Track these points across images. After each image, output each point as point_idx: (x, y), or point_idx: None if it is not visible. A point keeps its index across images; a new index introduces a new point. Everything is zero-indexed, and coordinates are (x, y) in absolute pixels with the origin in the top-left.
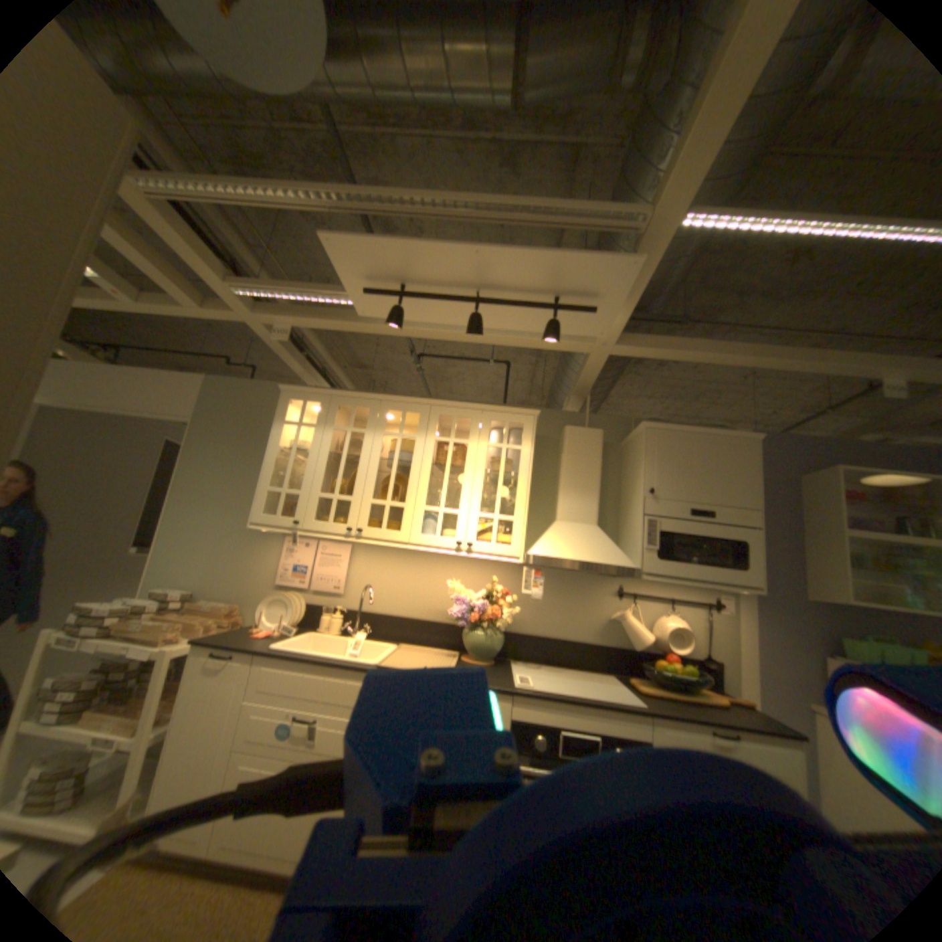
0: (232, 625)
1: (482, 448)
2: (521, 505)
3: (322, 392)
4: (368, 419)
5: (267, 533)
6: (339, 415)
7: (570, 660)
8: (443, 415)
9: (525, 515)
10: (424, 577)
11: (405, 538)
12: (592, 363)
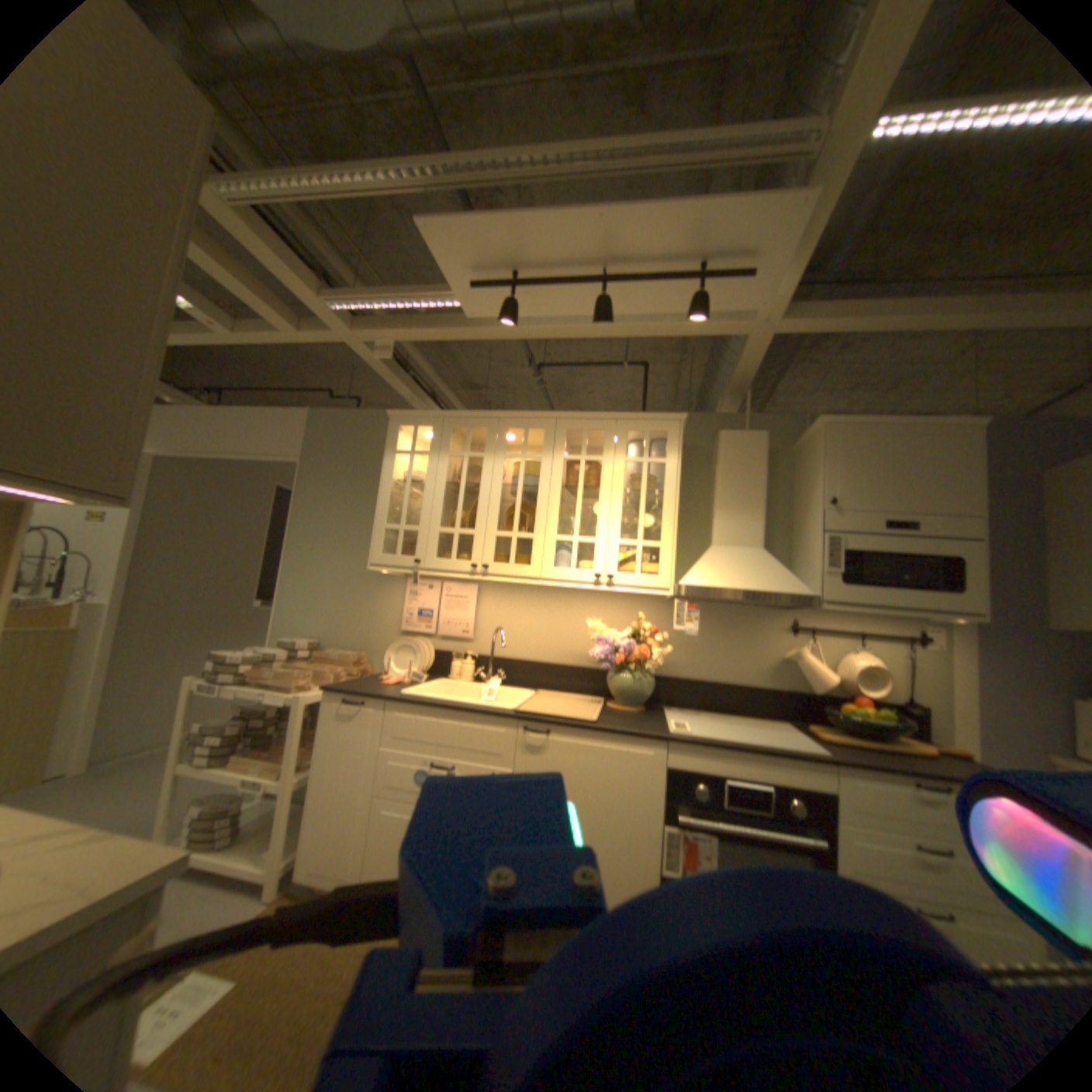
0: (362, 672)
1: (619, 463)
2: (668, 528)
3: (432, 414)
4: (485, 440)
5: (388, 575)
6: (453, 439)
7: (734, 704)
8: (571, 429)
9: (673, 539)
10: (559, 616)
11: (536, 572)
12: (752, 347)
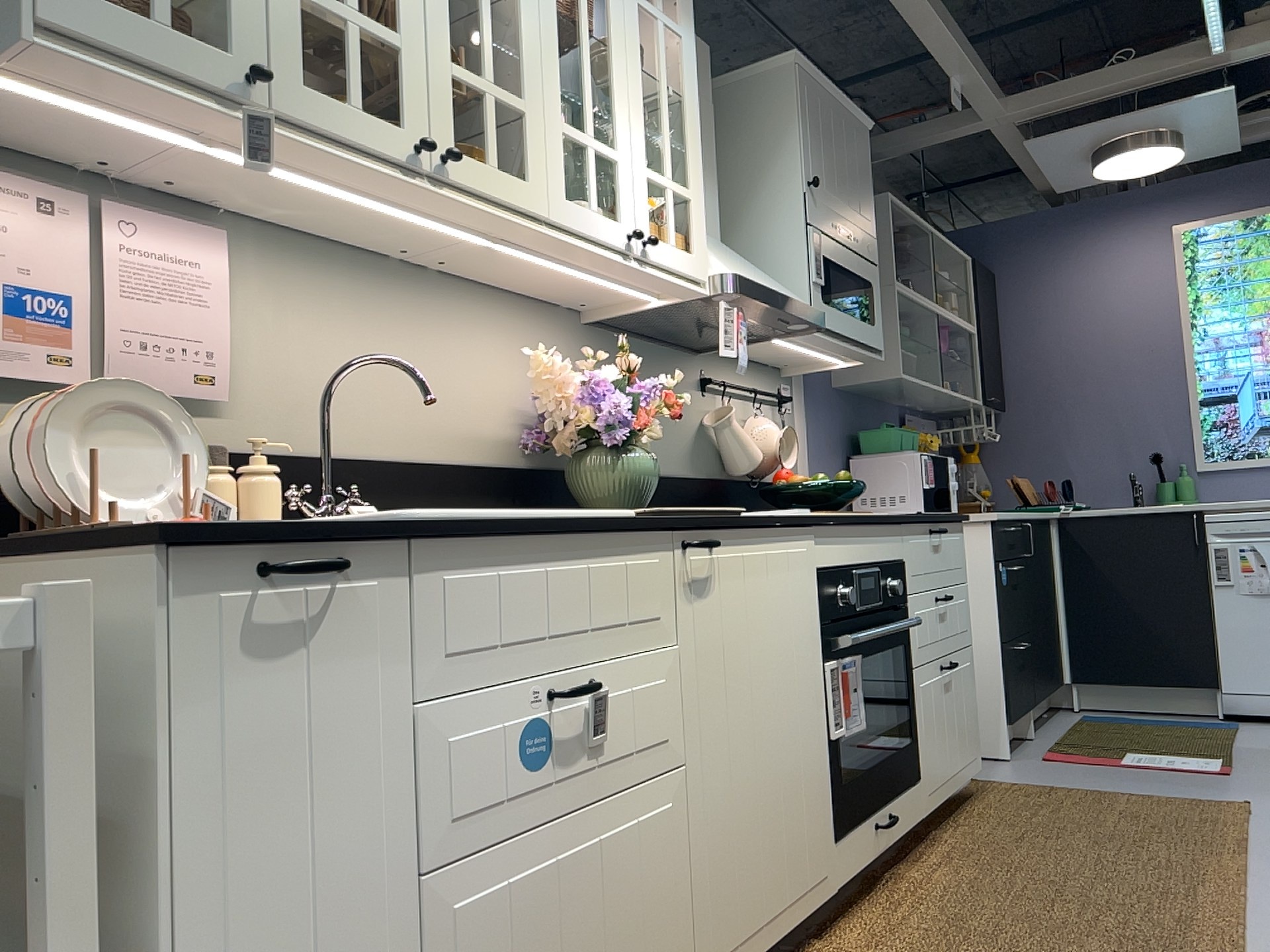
0: None
1: (633, 5)
2: (699, 168)
3: None
4: None
5: None
6: None
7: None
8: None
9: (703, 192)
10: (427, 347)
11: (542, 202)
12: None
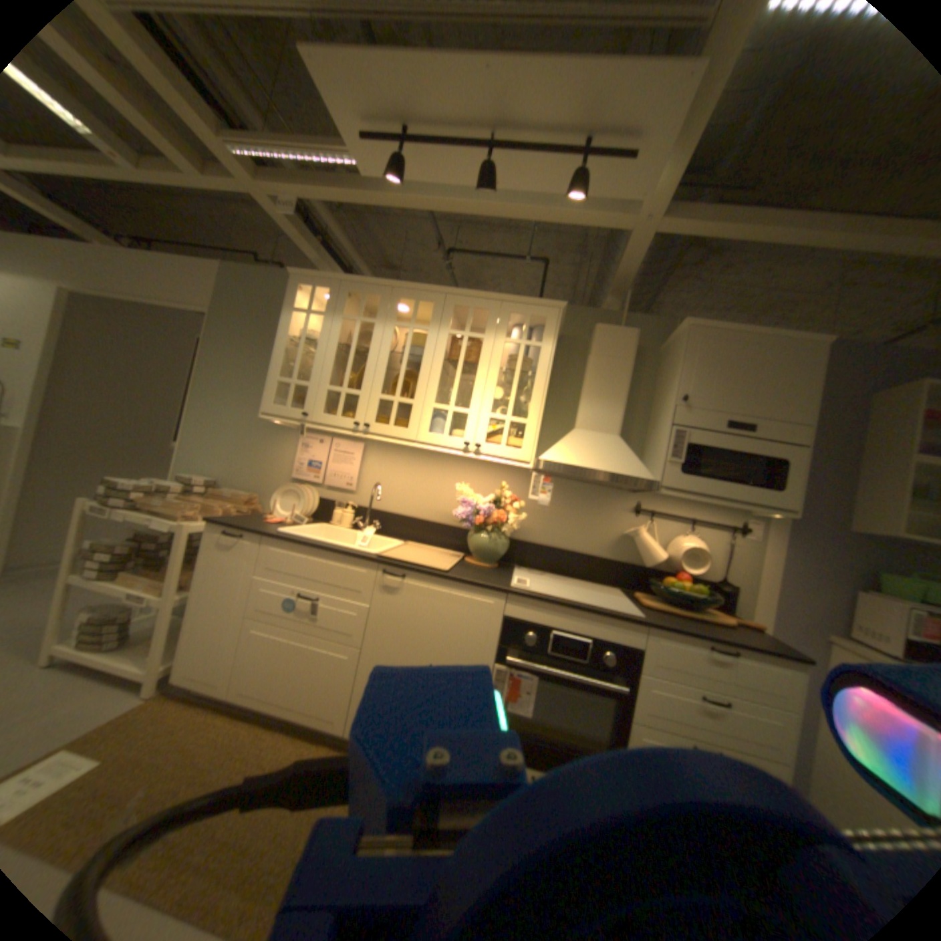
0: (254, 512)
1: (500, 343)
2: (537, 408)
3: (332, 276)
4: (379, 308)
5: (284, 428)
6: (351, 304)
7: (577, 570)
8: (460, 305)
9: (540, 418)
10: (435, 479)
11: (413, 435)
12: (635, 244)
